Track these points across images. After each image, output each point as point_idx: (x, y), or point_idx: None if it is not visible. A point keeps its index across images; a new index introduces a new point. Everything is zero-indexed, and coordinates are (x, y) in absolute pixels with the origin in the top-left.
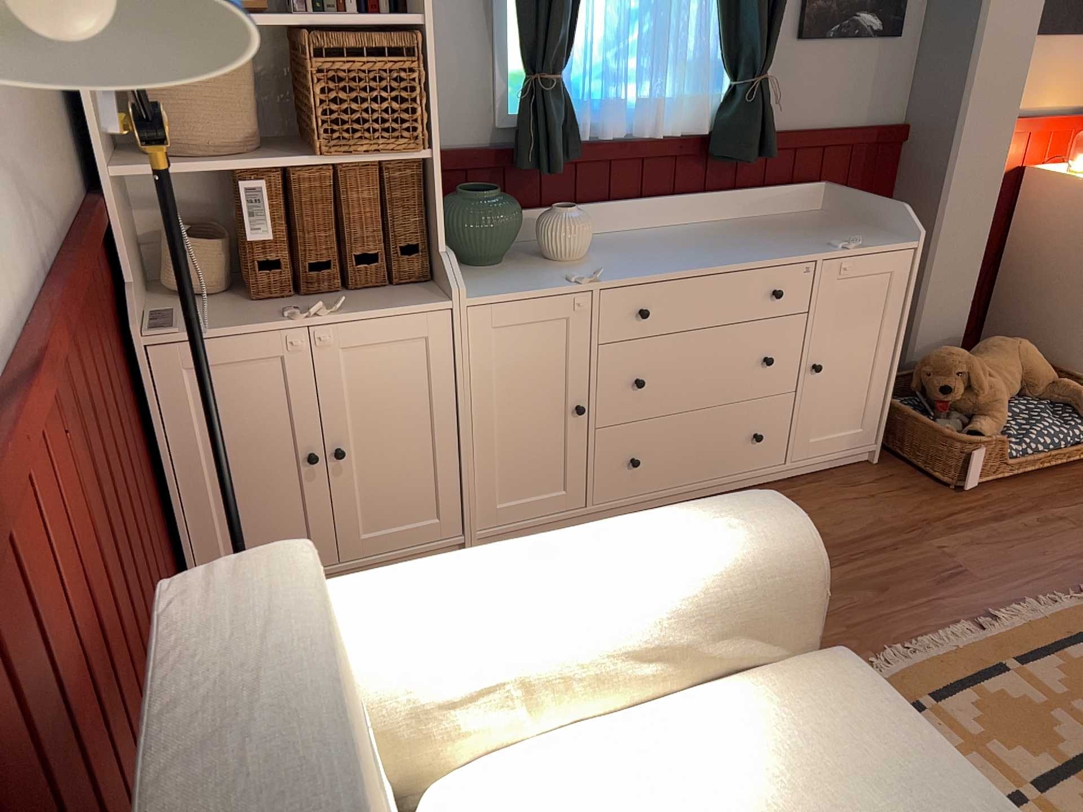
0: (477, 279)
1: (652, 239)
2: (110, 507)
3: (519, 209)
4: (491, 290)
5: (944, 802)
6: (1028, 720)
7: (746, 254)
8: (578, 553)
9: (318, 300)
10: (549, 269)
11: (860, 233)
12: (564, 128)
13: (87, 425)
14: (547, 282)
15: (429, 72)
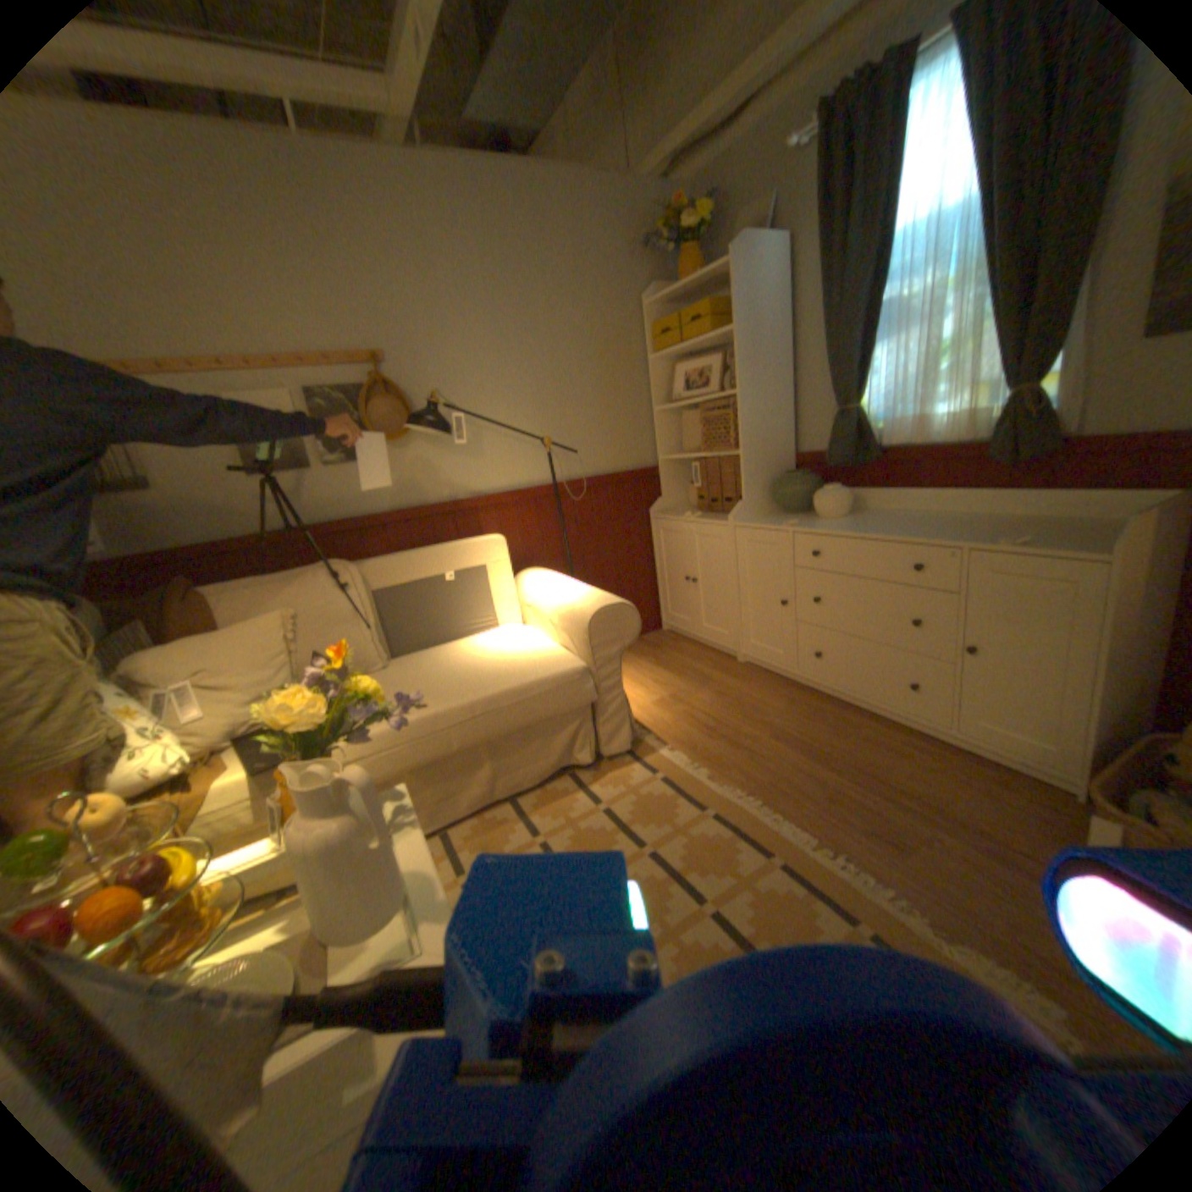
0: (766, 517)
1: (913, 517)
2: (576, 547)
3: (807, 484)
4: (752, 521)
5: (504, 678)
6: (719, 863)
7: (917, 532)
8: (568, 585)
9: (708, 514)
10: (802, 519)
11: (1093, 540)
12: (853, 436)
13: (572, 521)
14: (777, 523)
15: (746, 412)
